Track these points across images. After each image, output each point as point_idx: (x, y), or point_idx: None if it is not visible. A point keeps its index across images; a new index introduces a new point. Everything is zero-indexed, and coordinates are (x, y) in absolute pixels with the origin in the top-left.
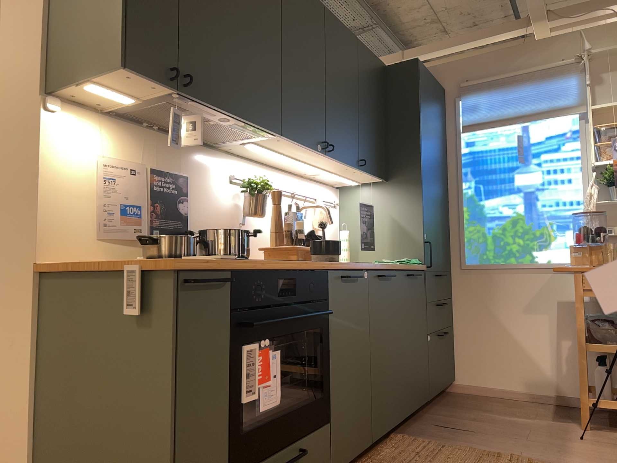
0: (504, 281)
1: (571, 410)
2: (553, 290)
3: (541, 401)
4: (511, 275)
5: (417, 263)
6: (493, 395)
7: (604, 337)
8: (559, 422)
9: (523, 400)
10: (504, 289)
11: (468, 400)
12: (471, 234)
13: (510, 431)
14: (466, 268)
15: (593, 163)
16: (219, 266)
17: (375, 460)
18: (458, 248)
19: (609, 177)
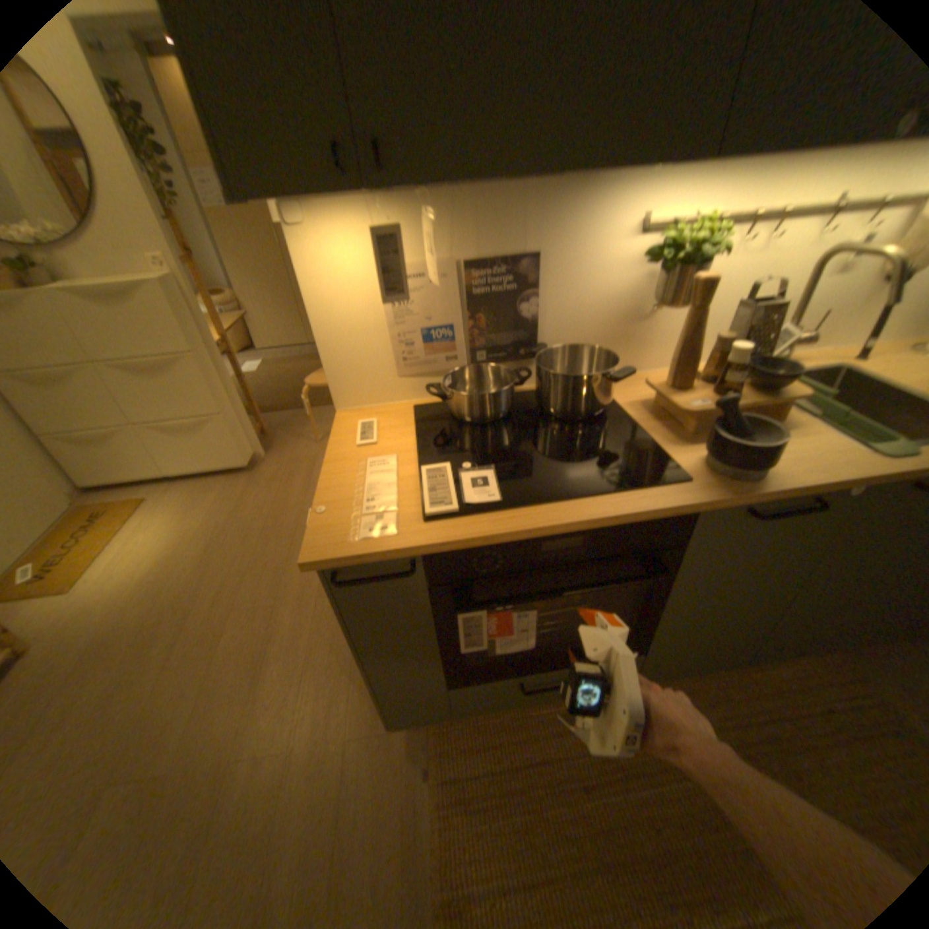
0: None
1: None
2: None
3: None
4: None
5: None
6: None
7: None
8: None
9: None
10: None
11: None
12: None
13: None
14: None
15: None
16: (391, 555)
17: (748, 678)
18: None
19: None
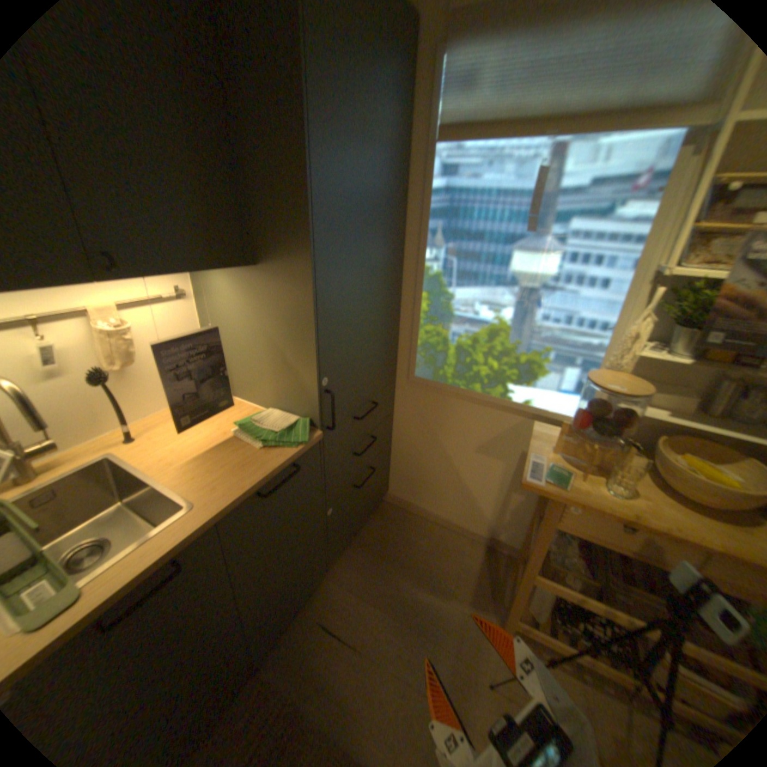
0: (460, 411)
1: (500, 567)
2: (521, 439)
3: (473, 540)
4: (471, 405)
5: (298, 442)
6: (424, 517)
7: (566, 572)
8: (477, 612)
9: (453, 534)
10: (458, 419)
11: (392, 528)
12: (428, 336)
13: (408, 652)
14: (414, 381)
15: (674, 270)
16: None
17: None
18: (407, 351)
19: (696, 311)
